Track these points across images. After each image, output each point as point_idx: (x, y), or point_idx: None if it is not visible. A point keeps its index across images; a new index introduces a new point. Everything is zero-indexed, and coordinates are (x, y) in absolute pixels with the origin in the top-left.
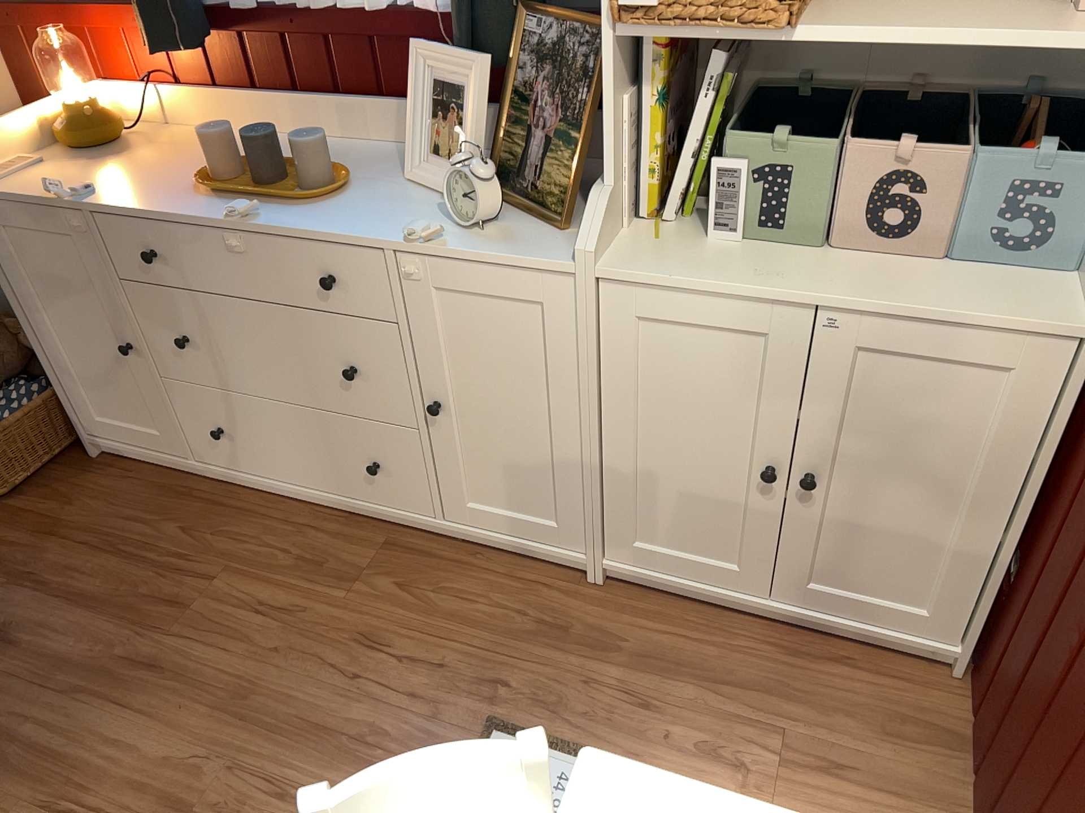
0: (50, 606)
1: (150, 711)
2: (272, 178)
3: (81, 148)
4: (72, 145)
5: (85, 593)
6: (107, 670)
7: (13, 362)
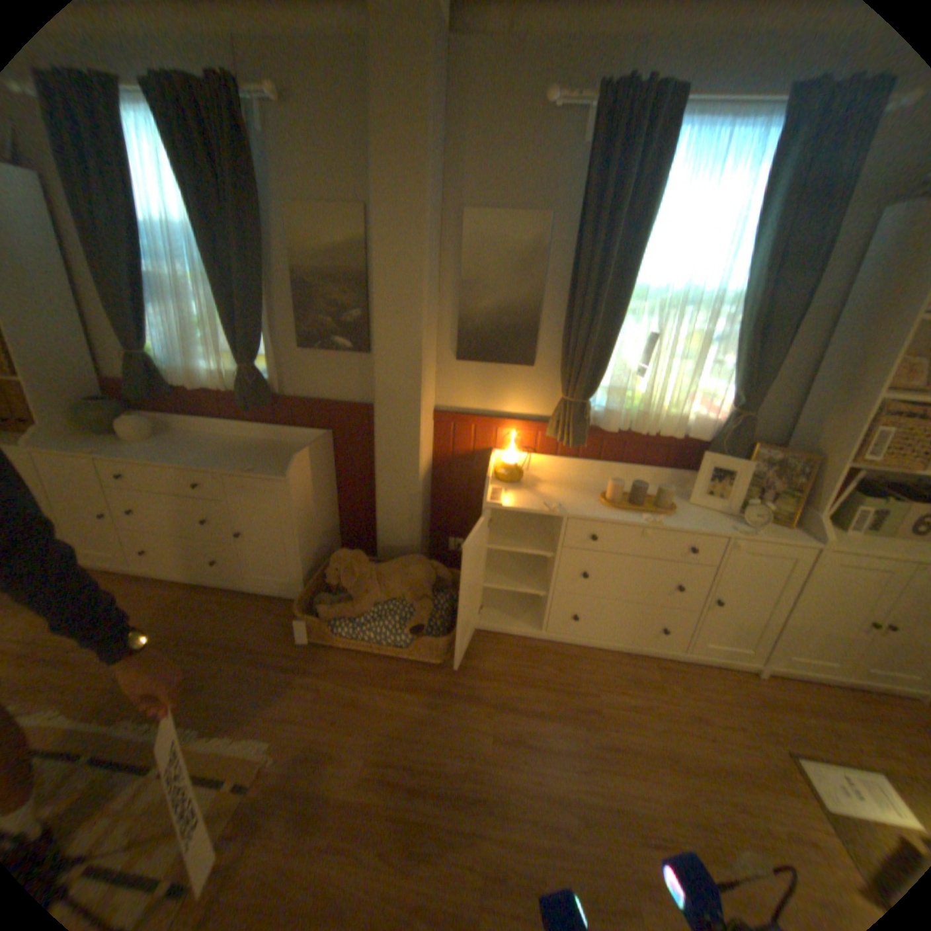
0: (525, 728)
1: (638, 784)
2: (639, 500)
3: (507, 479)
4: (502, 477)
5: (537, 718)
6: (594, 763)
7: (430, 584)
